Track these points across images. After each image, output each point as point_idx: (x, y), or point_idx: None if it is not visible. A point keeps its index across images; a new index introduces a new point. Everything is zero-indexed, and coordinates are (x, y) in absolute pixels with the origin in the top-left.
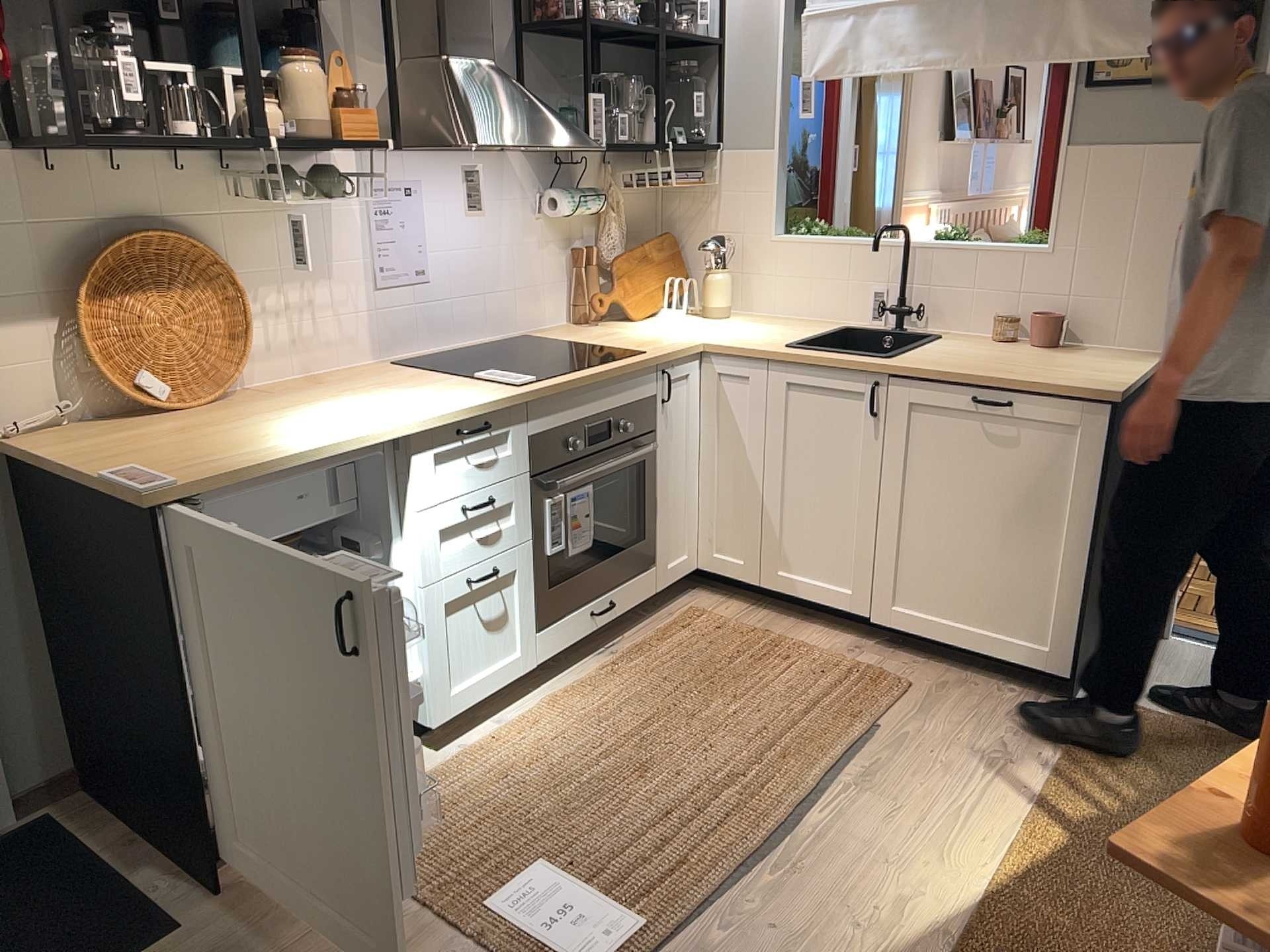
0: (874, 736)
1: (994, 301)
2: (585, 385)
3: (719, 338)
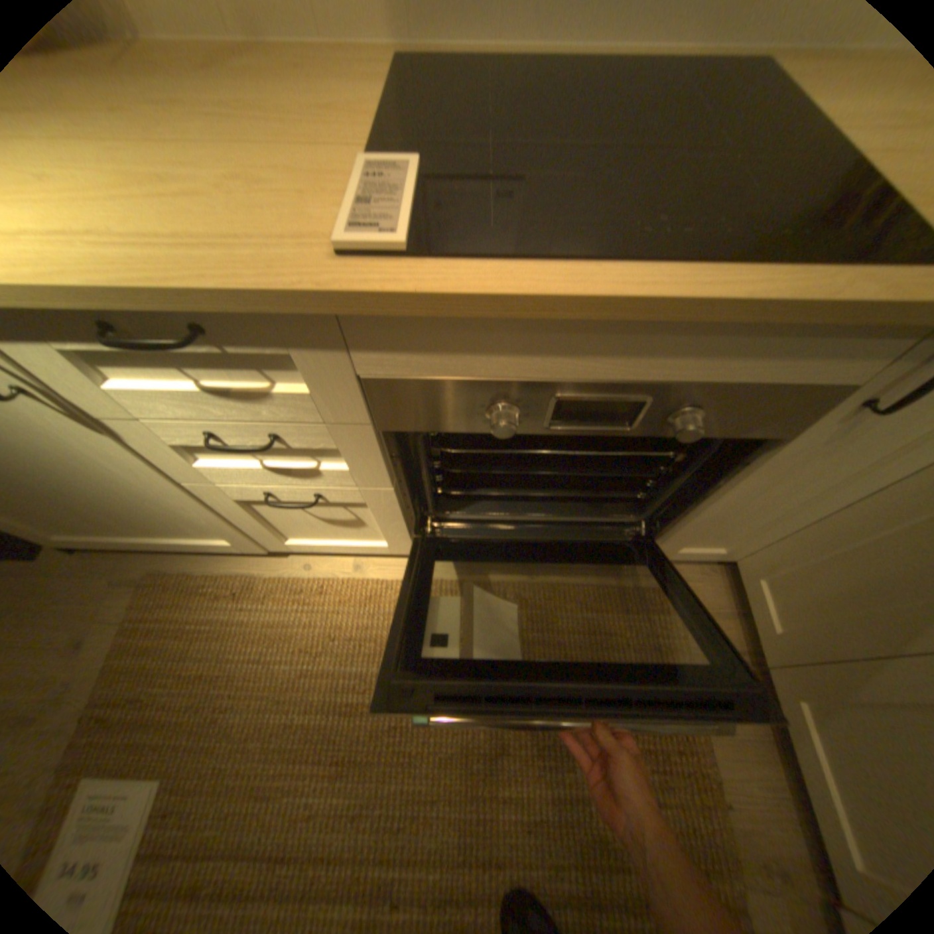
0: None
1: None
2: (574, 315)
3: None
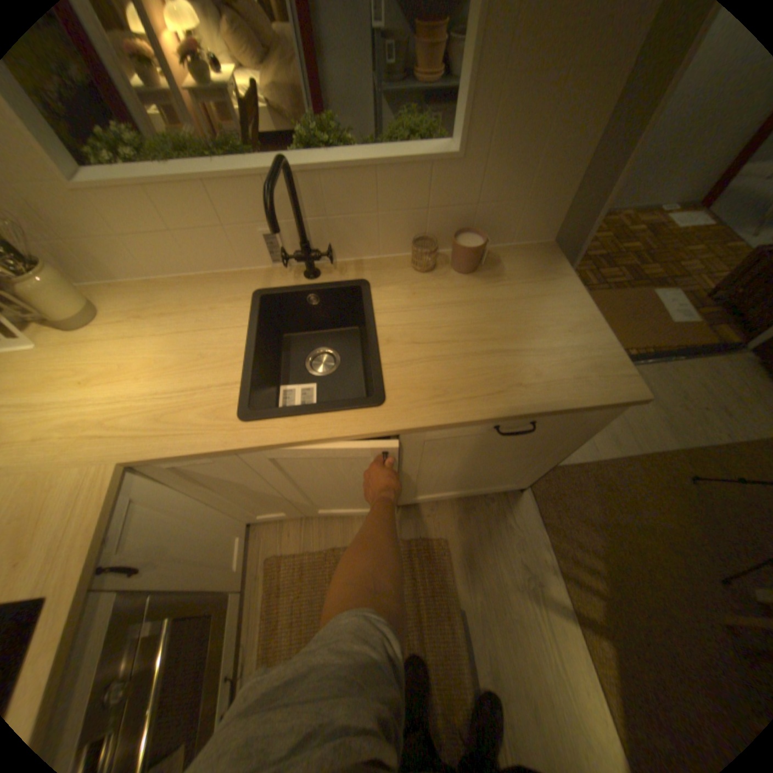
0: (467, 632)
1: (397, 223)
2: None
3: (124, 427)
